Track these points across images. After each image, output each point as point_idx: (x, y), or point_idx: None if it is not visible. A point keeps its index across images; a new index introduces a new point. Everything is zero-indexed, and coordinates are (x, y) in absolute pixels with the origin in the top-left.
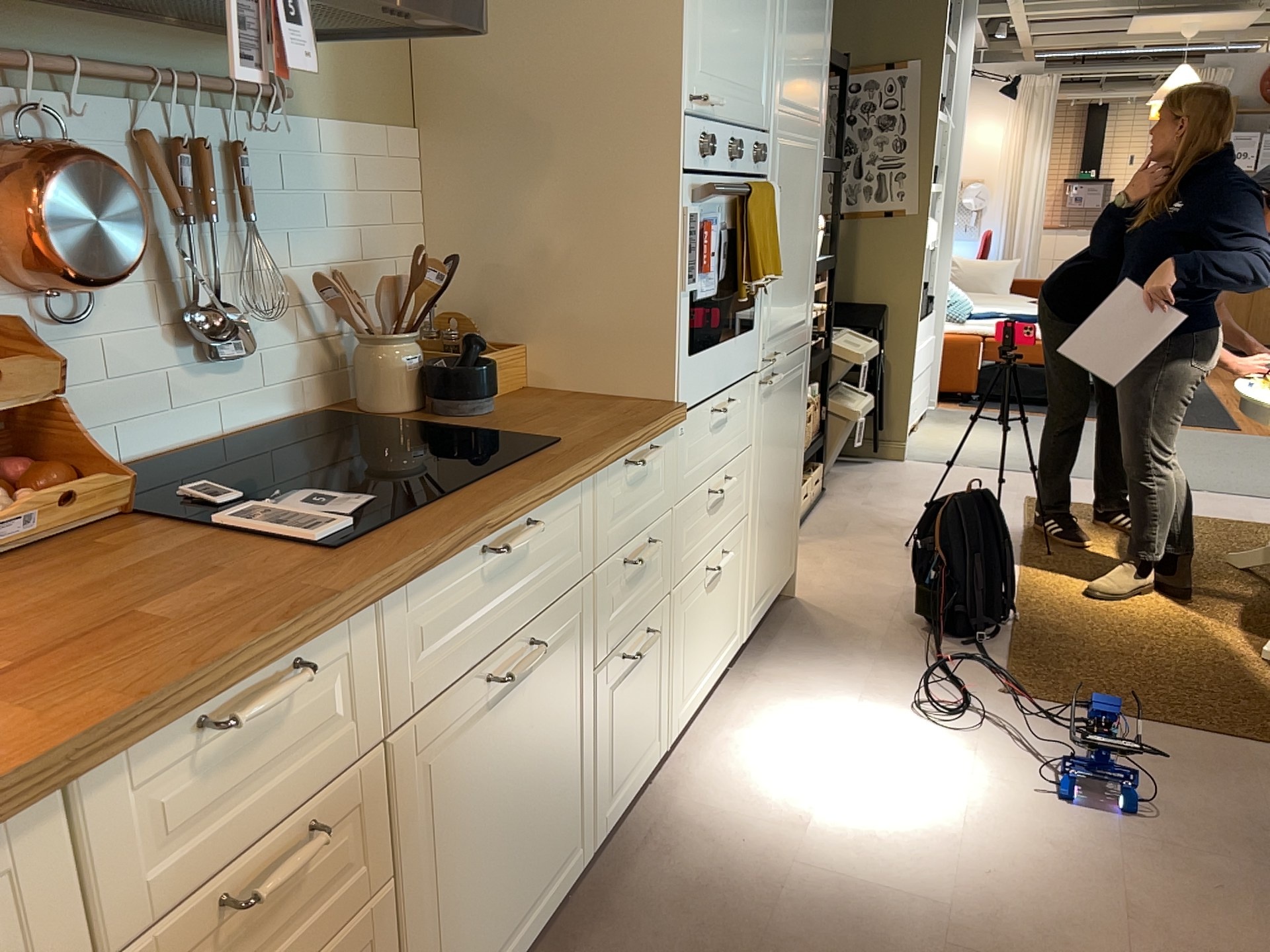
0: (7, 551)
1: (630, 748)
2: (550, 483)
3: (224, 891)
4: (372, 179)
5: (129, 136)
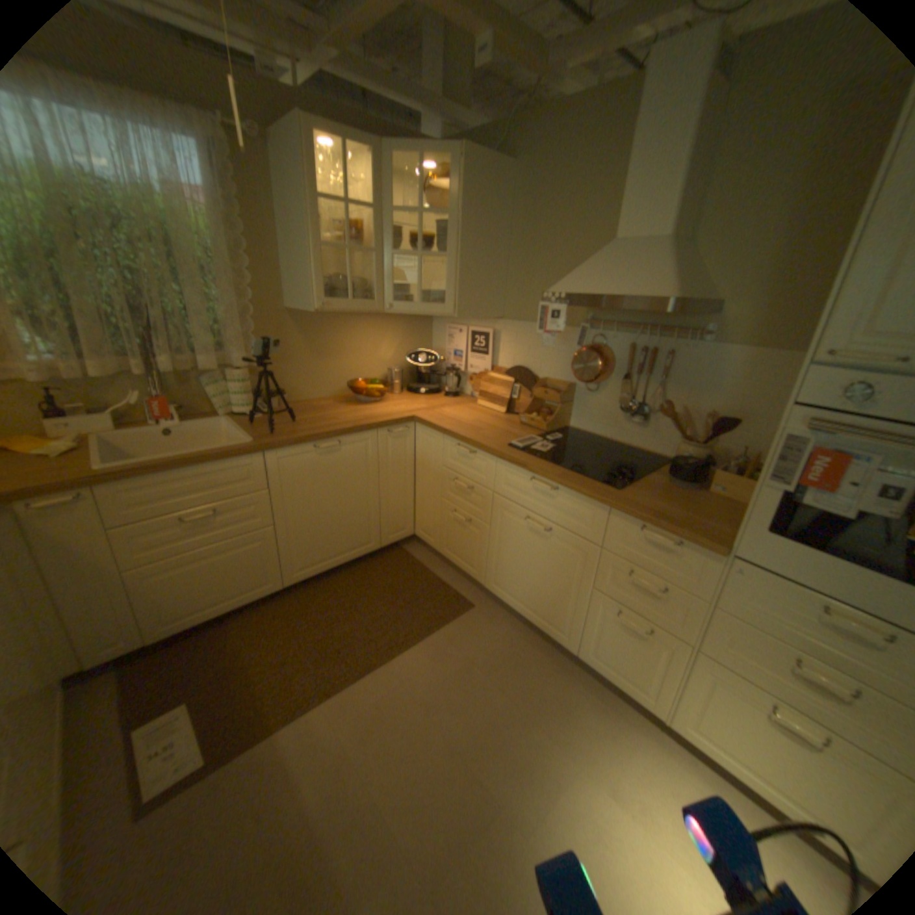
0: (523, 423)
1: (619, 663)
2: (564, 481)
3: (456, 477)
4: (762, 373)
5: (627, 342)
